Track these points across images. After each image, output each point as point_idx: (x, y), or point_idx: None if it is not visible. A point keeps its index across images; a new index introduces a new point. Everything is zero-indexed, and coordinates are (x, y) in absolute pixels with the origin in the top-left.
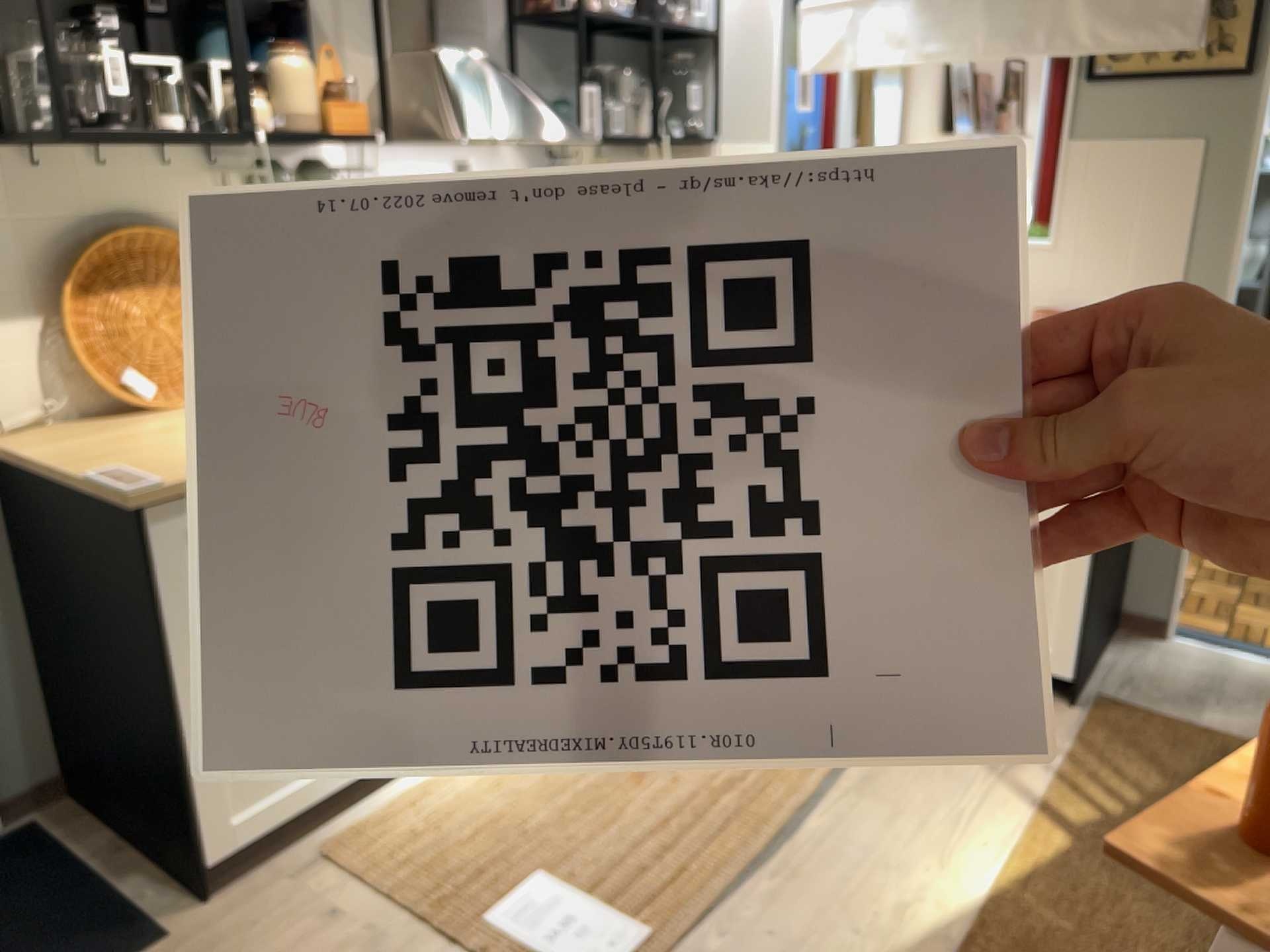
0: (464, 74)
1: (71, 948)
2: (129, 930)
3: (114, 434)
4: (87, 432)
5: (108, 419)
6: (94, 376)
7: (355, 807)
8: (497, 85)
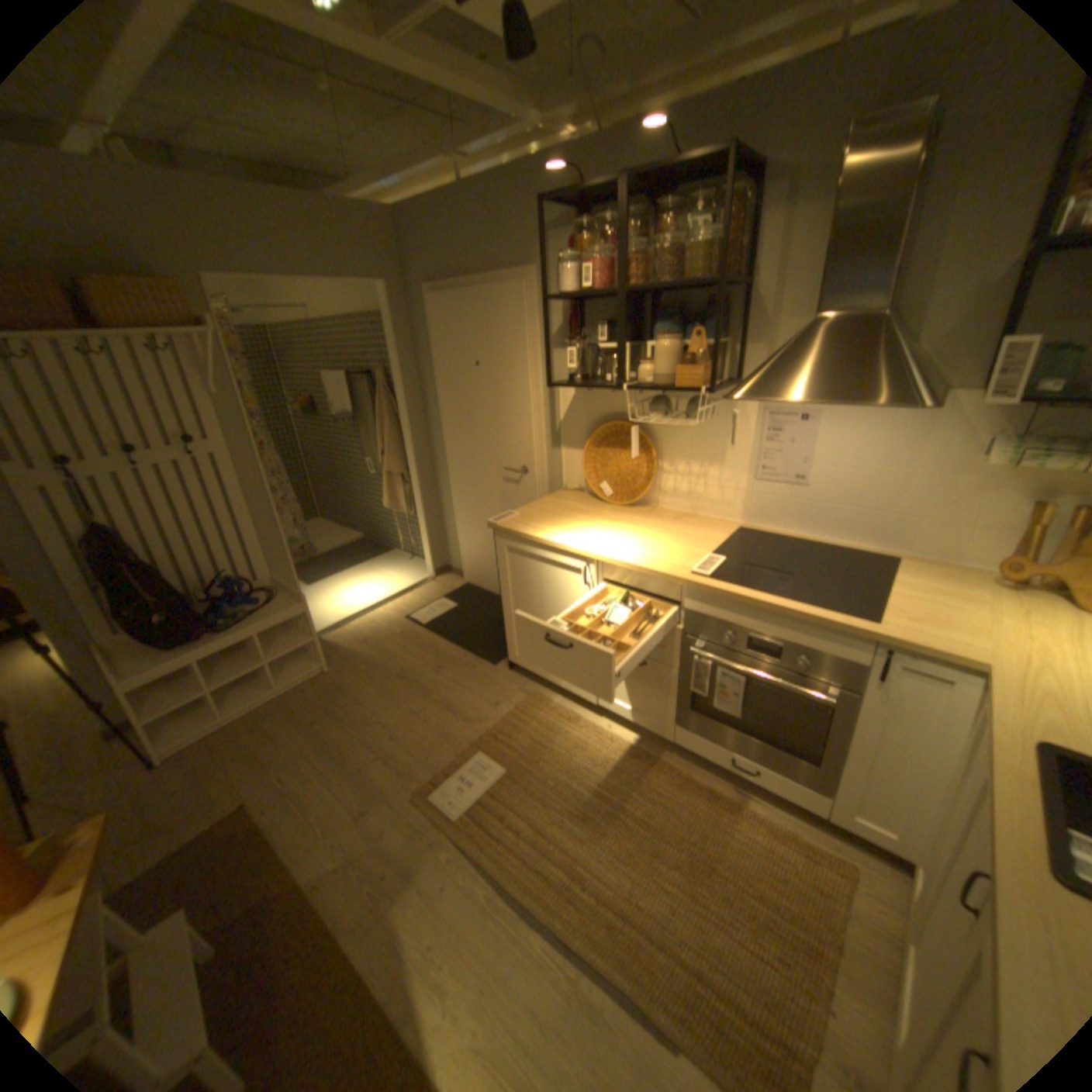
0: (816, 337)
1: (494, 646)
2: (499, 655)
3: (571, 504)
4: (575, 499)
5: (595, 498)
6: (586, 479)
7: (563, 697)
8: (848, 345)
